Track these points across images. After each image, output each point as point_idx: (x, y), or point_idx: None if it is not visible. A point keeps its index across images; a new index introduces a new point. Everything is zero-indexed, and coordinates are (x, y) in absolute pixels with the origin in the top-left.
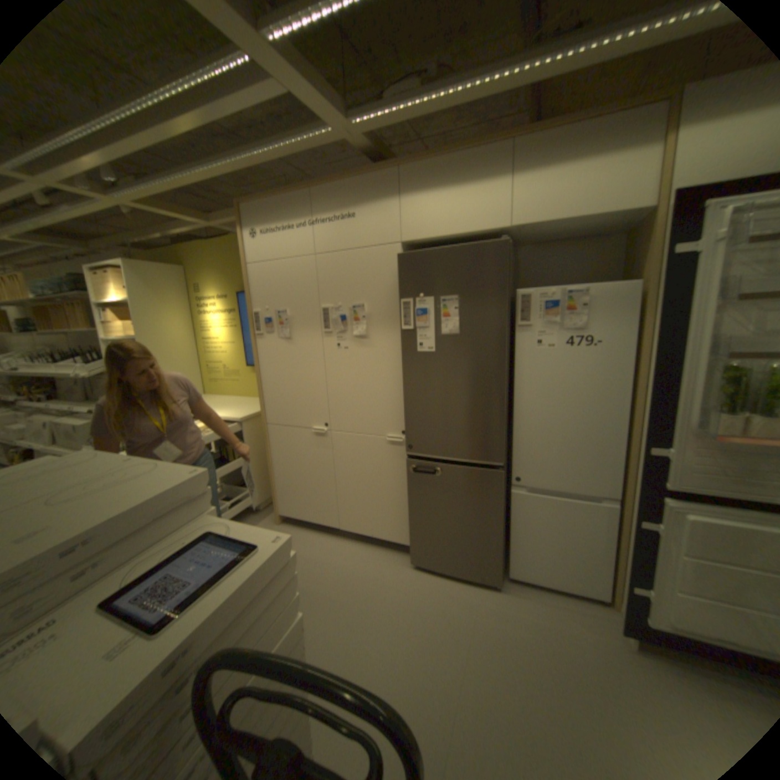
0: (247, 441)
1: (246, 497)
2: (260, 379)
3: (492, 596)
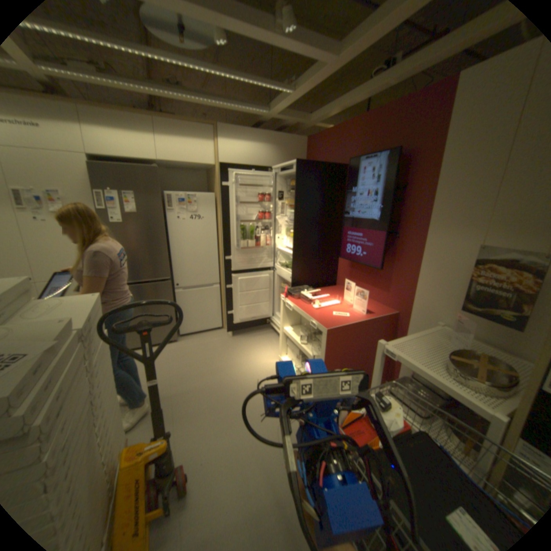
0: None
1: None
2: None
3: (173, 345)
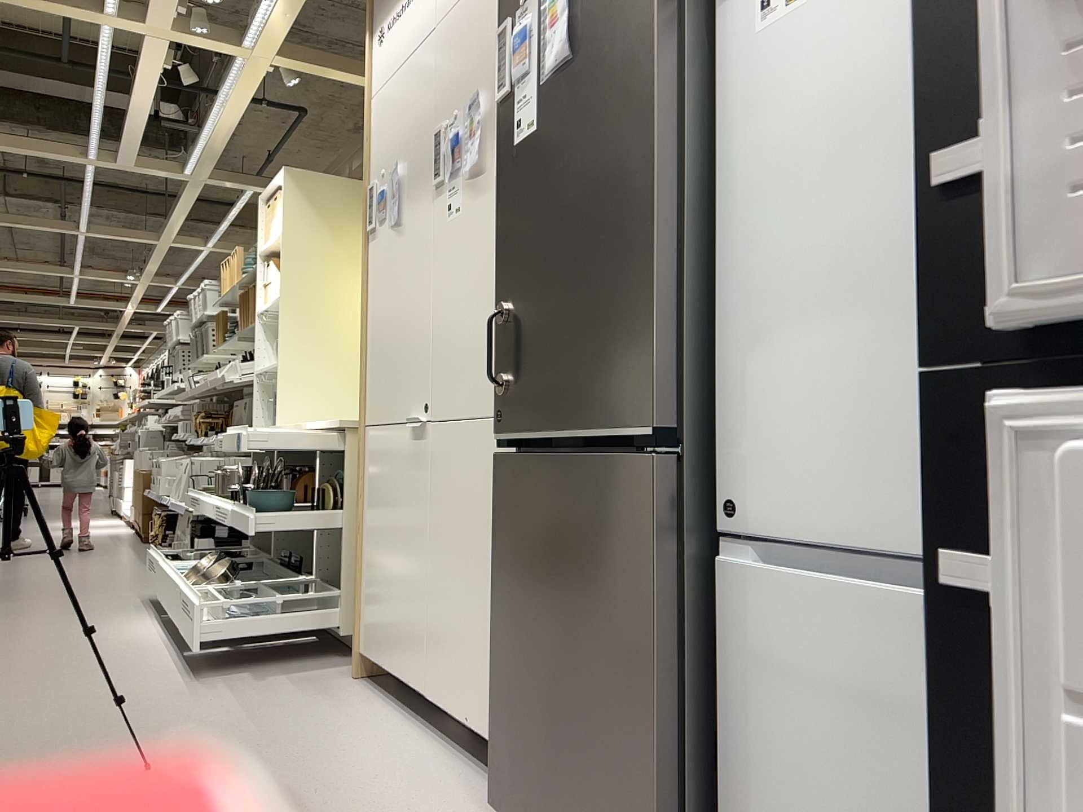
0: (349, 476)
1: (335, 610)
2: (364, 327)
3: None
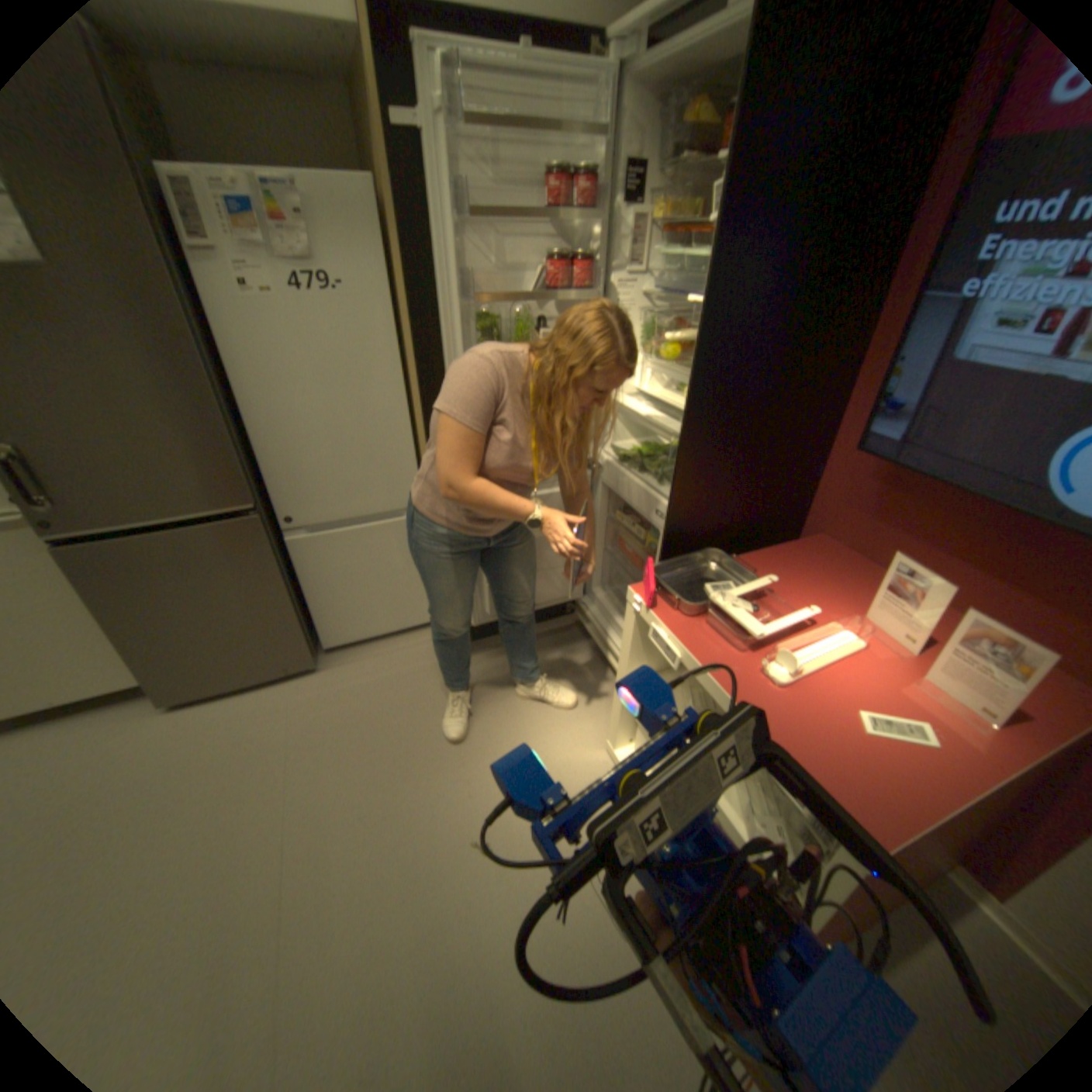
0: None
1: None
2: None
3: (304, 682)
